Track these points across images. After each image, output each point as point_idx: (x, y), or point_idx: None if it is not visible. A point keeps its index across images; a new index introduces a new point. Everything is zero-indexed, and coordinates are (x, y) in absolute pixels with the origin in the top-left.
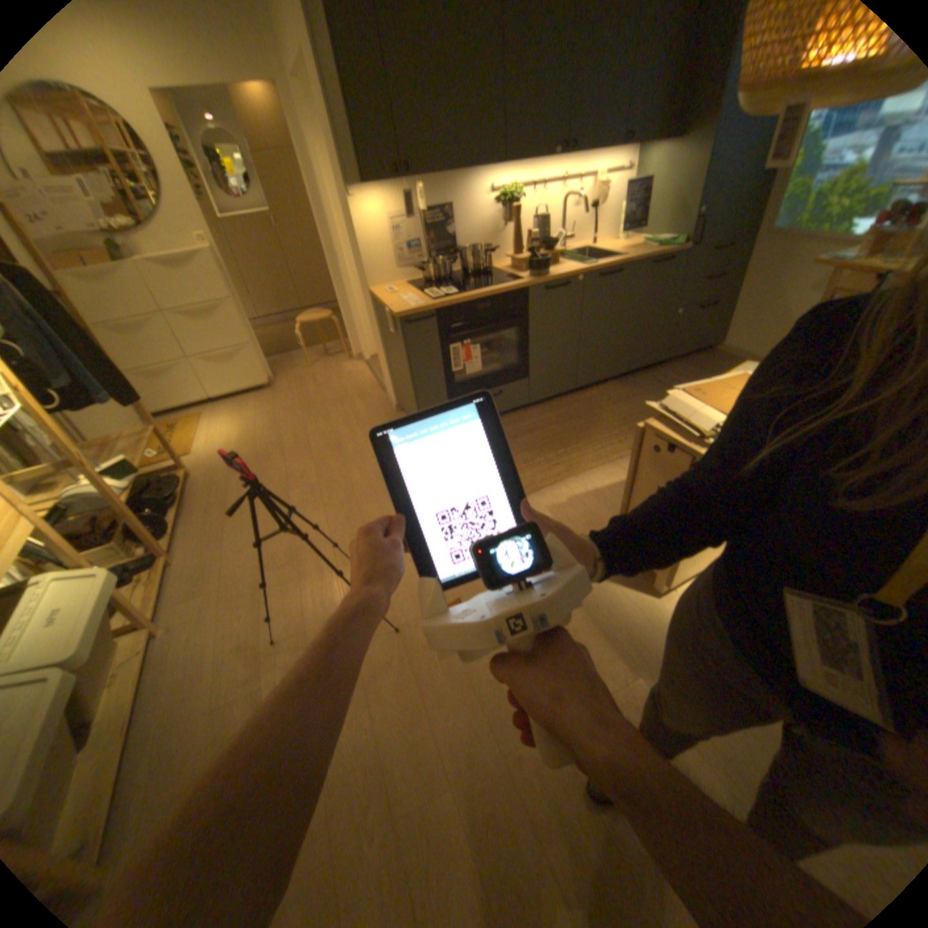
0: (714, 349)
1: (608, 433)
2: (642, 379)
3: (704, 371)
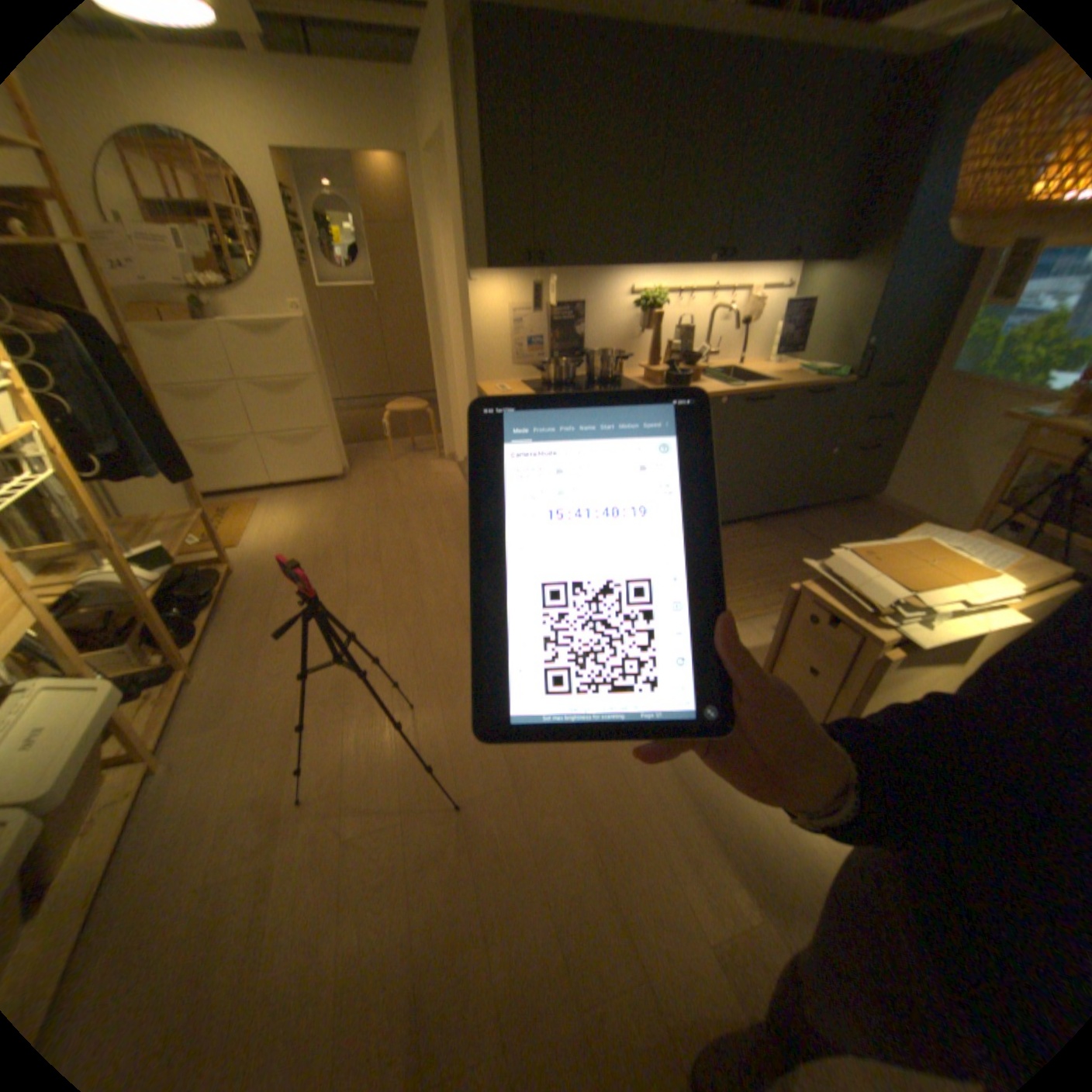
0: (871, 499)
1: (740, 584)
2: (784, 524)
3: (858, 523)
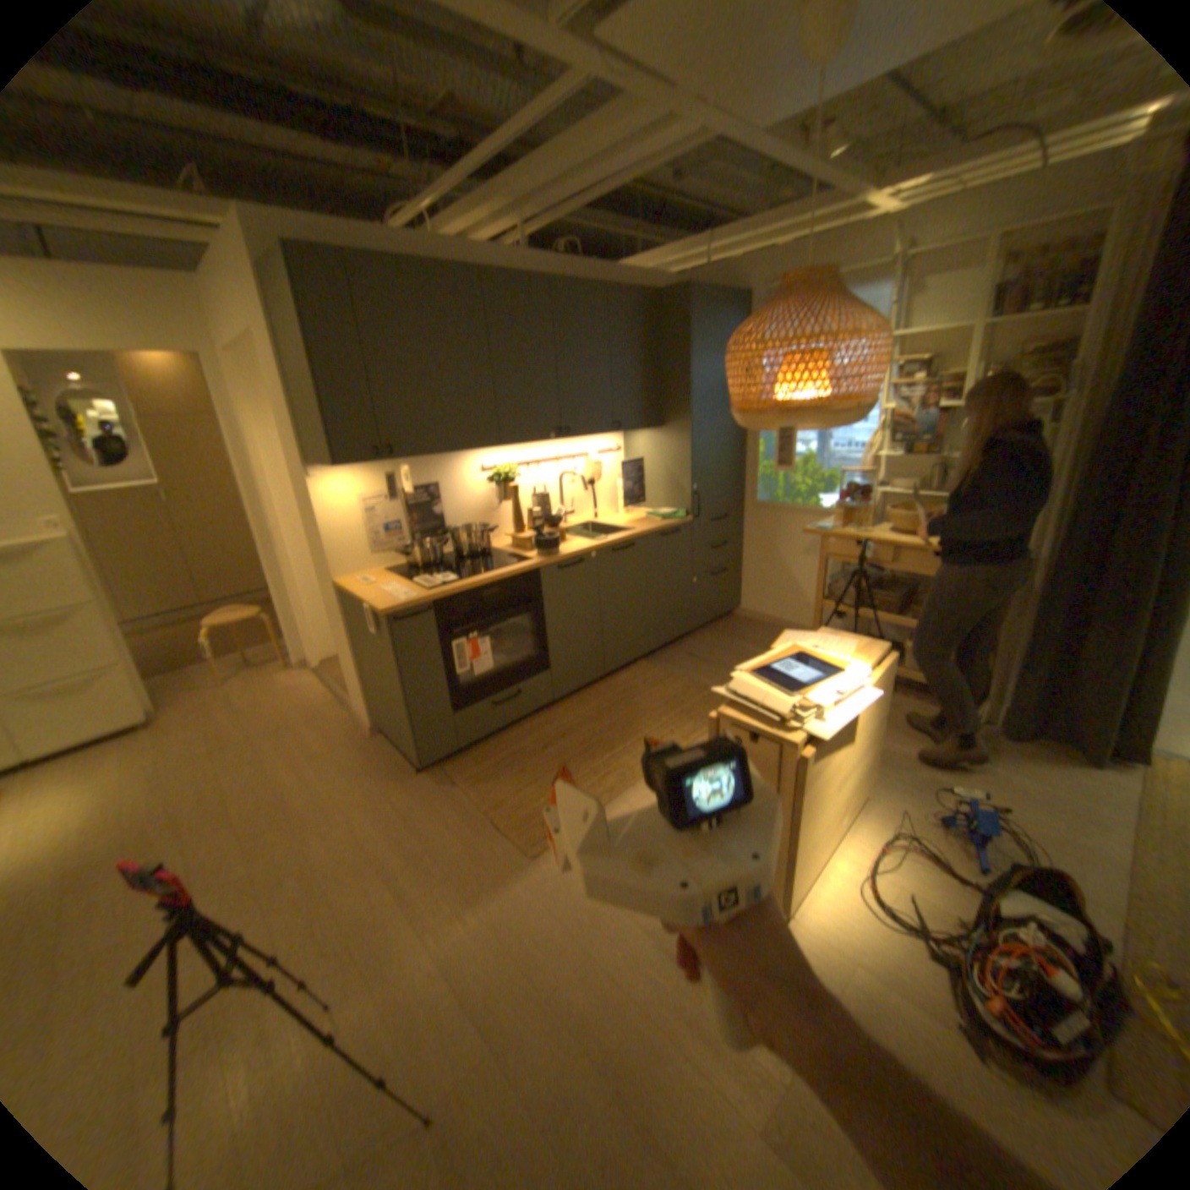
0: (732, 615)
1: (654, 724)
2: (672, 655)
3: (730, 638)
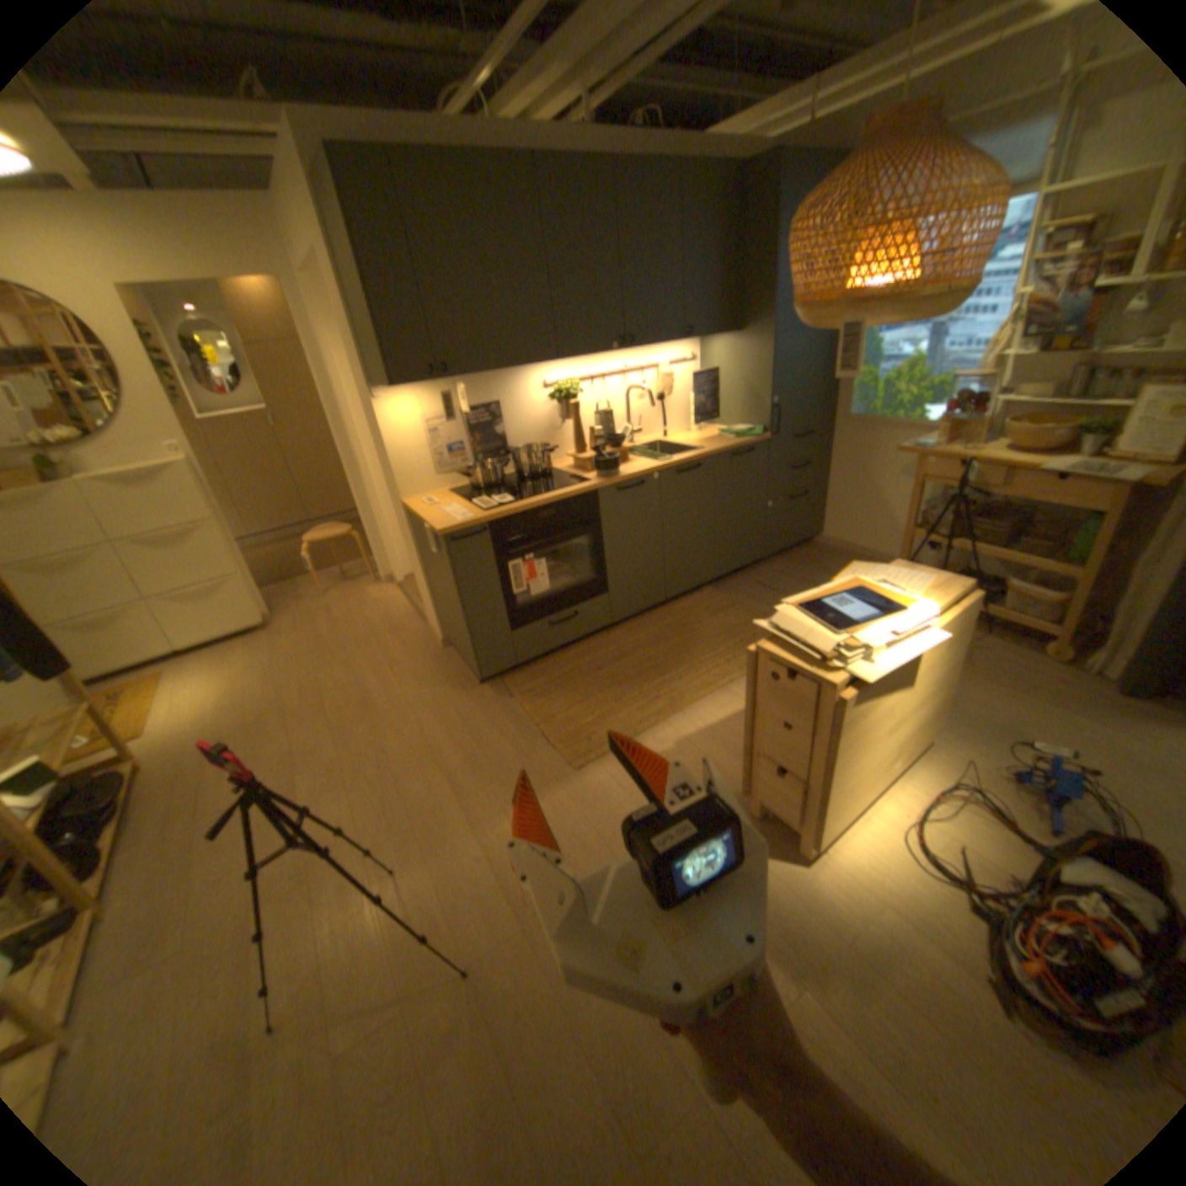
0: (812, 542)
1: (711, 651)
2: (740, 582)
3: (806, 567)
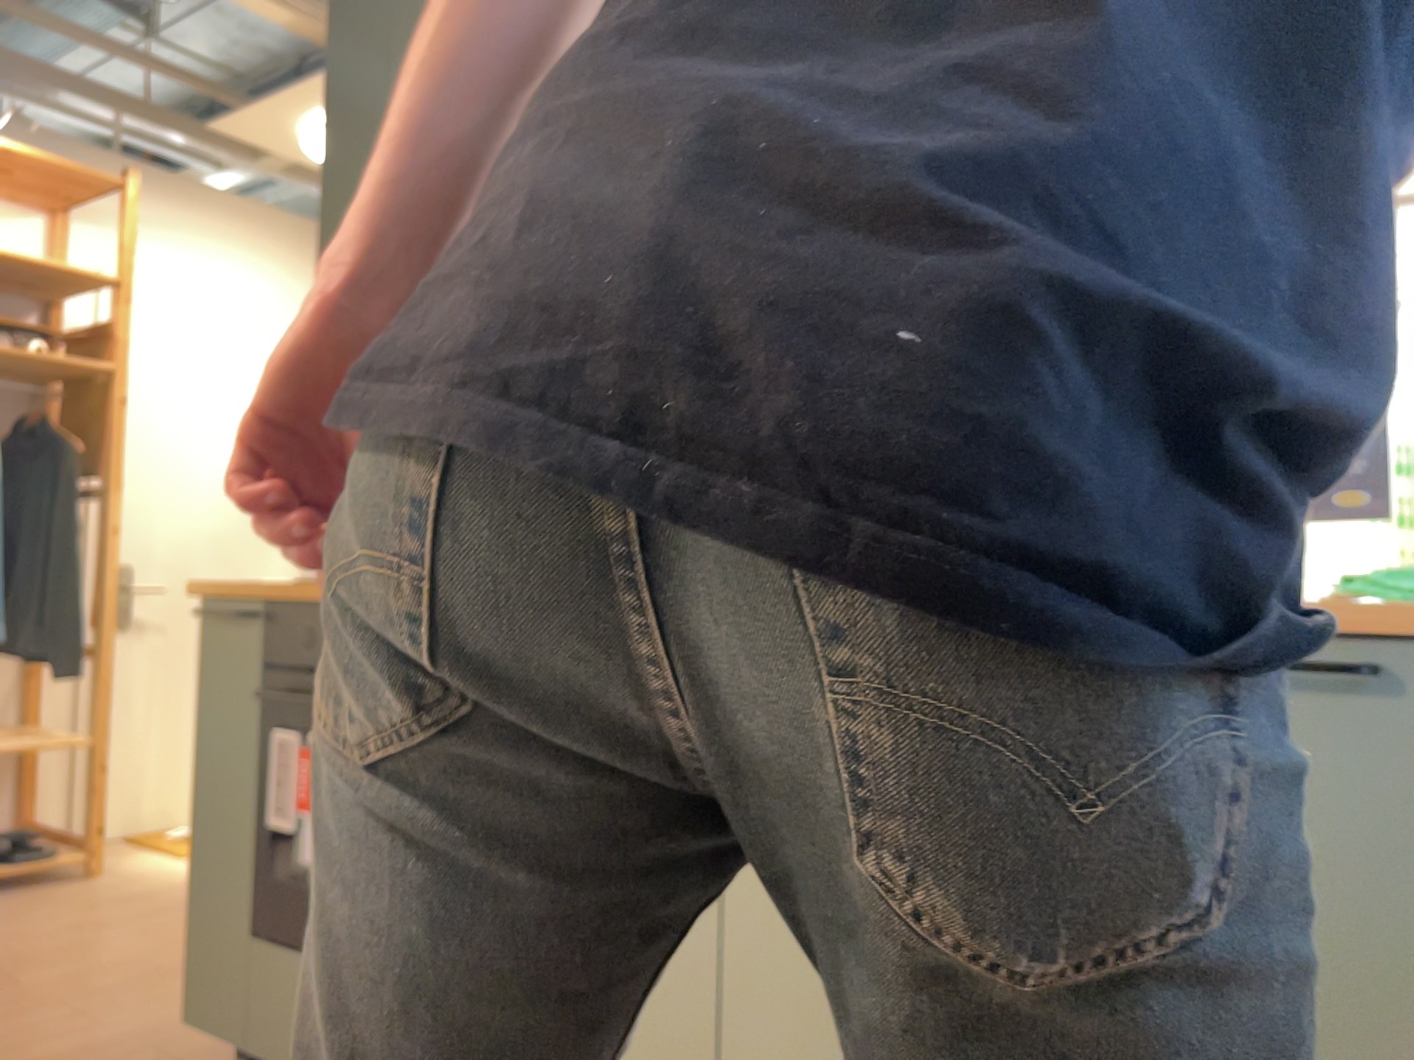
0: None
1: None
2: None
3: None
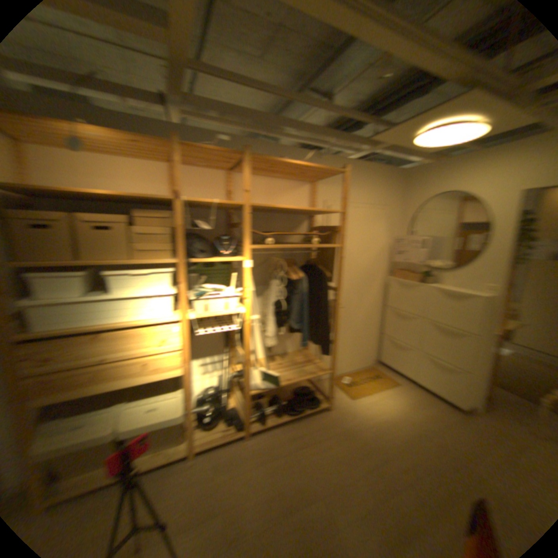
0: None
1: None
2: None
3: None
